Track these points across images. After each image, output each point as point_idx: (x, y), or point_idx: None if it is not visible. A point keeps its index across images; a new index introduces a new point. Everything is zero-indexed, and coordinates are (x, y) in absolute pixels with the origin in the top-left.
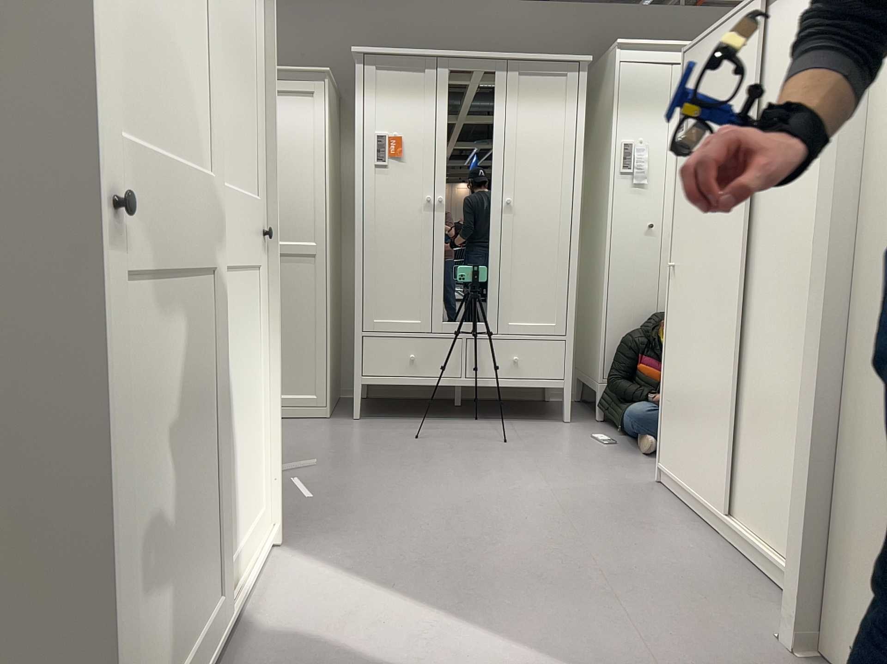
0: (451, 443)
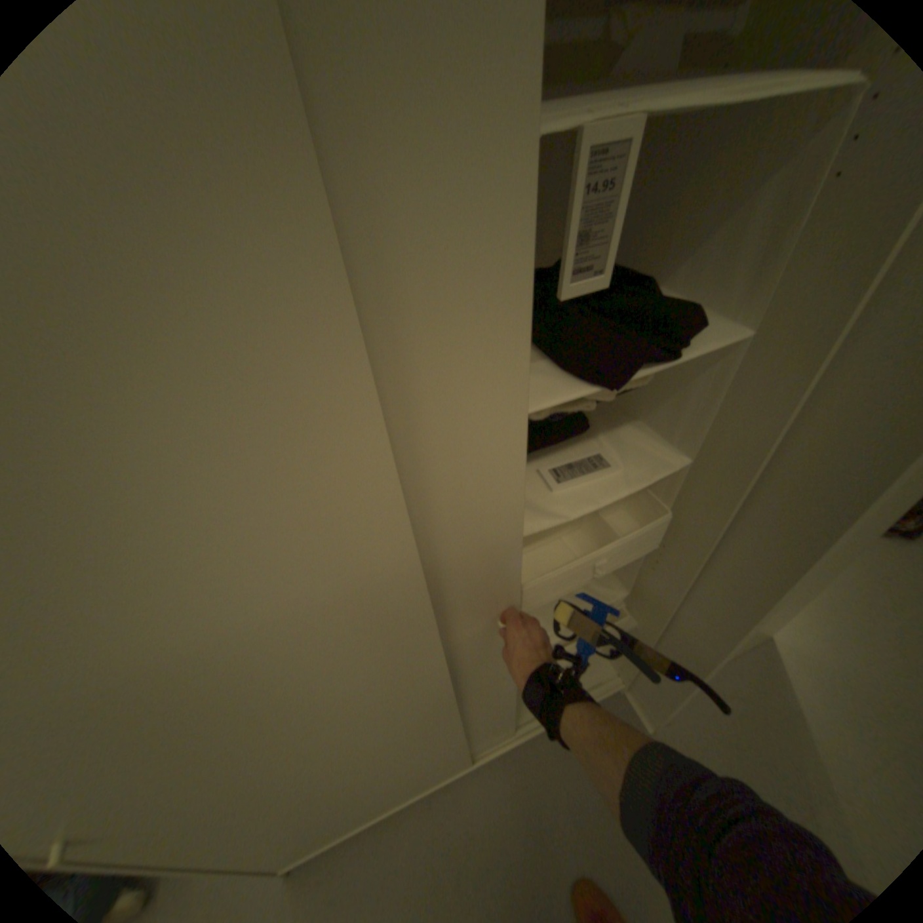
0: None
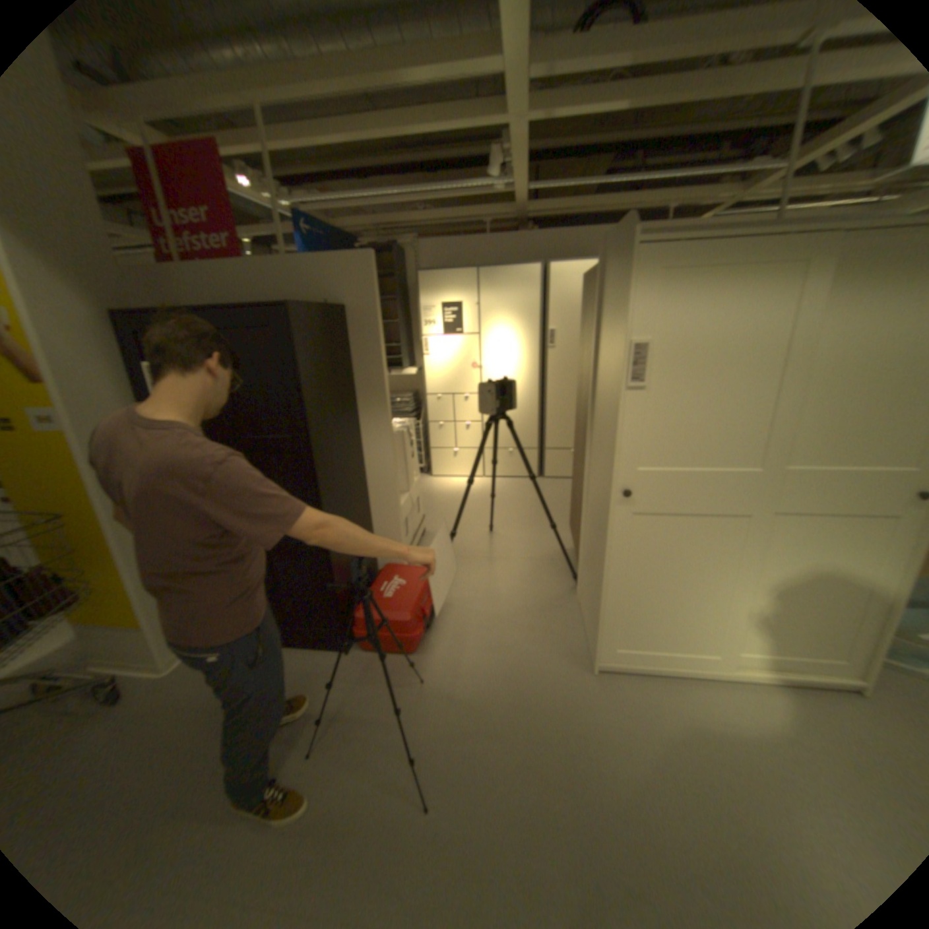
0: None
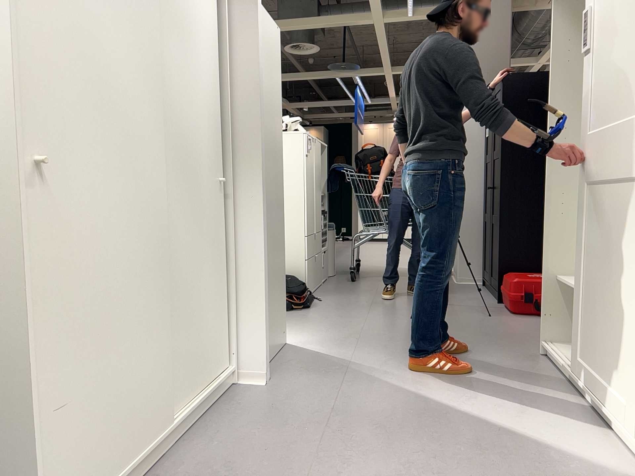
0: None
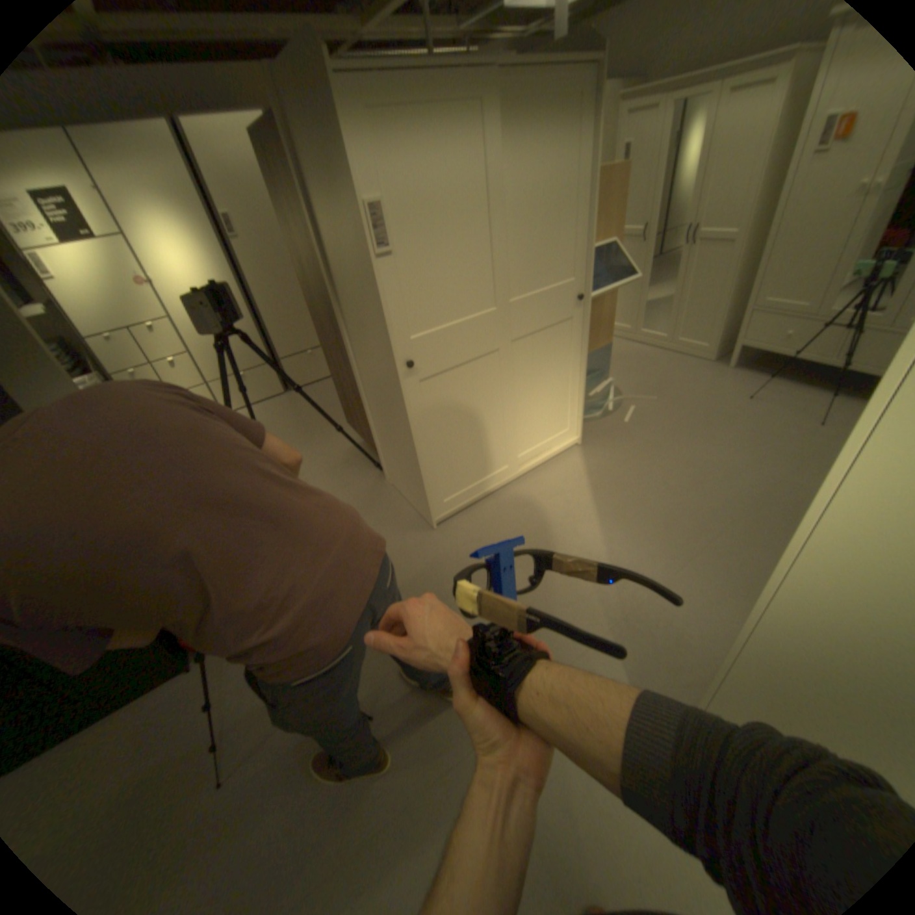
0: (772, 412)
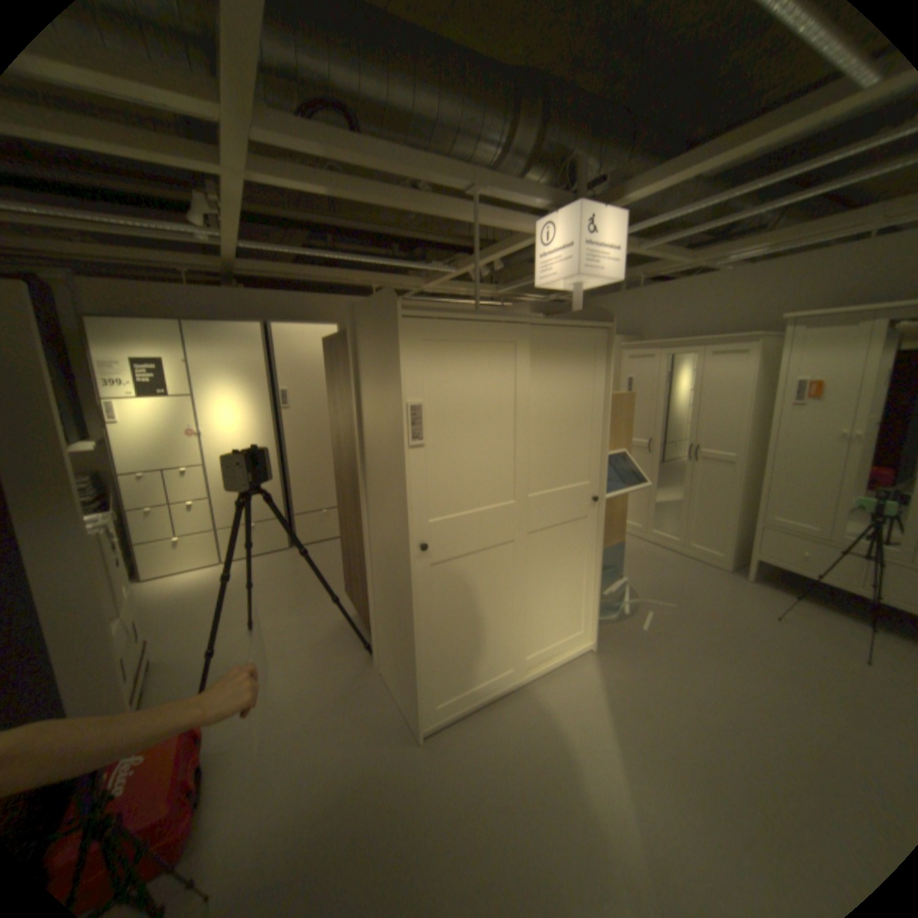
0: (807, 640)
